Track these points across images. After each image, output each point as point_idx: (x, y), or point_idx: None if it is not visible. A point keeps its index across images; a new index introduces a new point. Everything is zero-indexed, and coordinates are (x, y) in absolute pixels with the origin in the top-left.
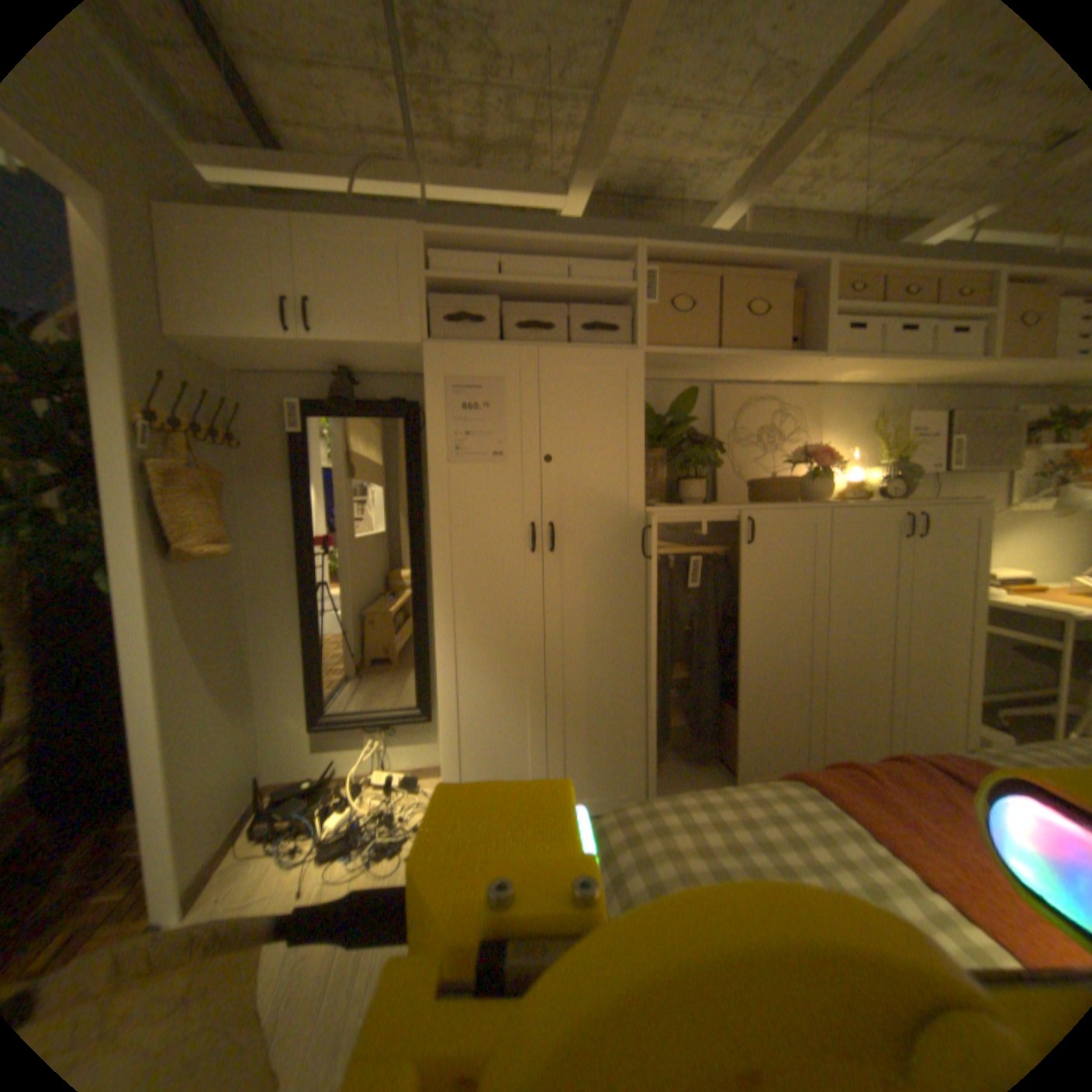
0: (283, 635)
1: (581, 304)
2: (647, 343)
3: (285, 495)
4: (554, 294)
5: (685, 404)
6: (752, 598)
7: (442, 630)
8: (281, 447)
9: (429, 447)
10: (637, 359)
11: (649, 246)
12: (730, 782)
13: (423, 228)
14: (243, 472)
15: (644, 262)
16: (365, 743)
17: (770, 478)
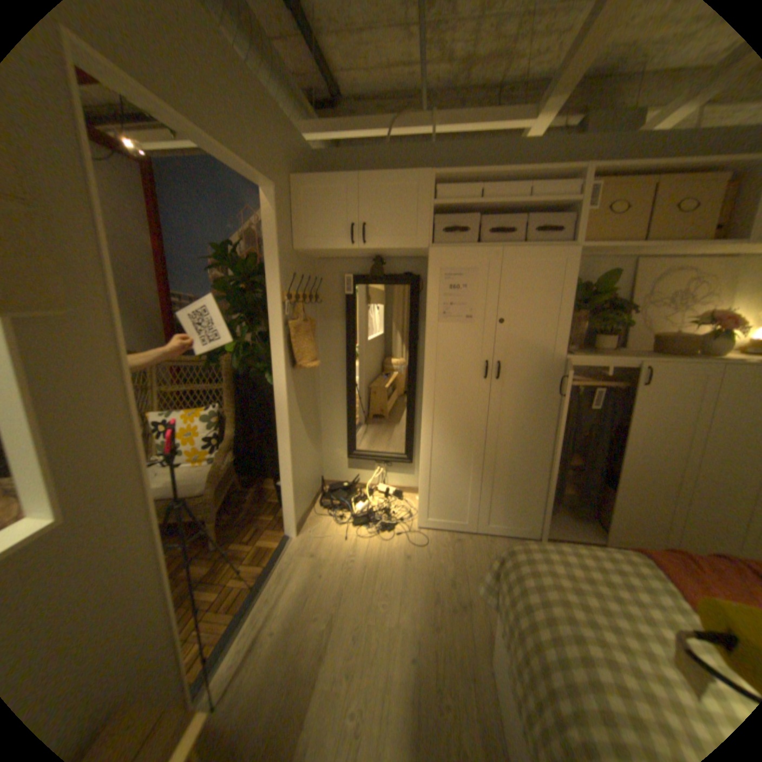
0: (337, 408)
1: (537, 211)
2: (584, 241)
3: (341, 332)
4: (518, 208)
5: (610, 279)
6: (642, 424)
7: (426, 421)
8: (341, 305)
9: (427, 315)
10: (575, 252)
11: (596, 169)
12: (604, 539)
13: (434, 175)
14: (321, 318)
15: (591, 177)
16: (376, 471)
17: (676, 334)
